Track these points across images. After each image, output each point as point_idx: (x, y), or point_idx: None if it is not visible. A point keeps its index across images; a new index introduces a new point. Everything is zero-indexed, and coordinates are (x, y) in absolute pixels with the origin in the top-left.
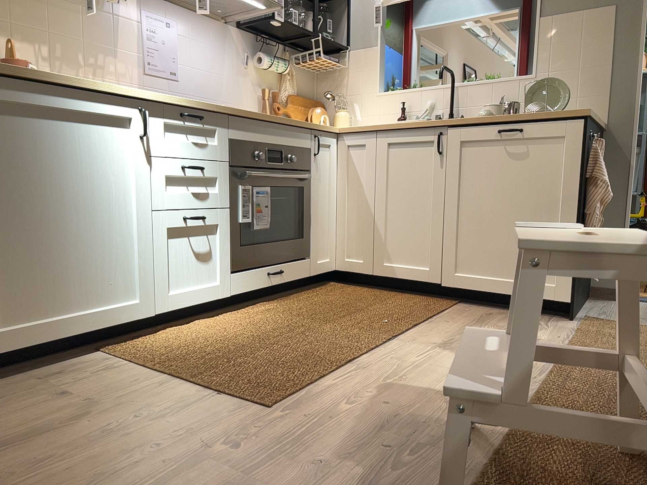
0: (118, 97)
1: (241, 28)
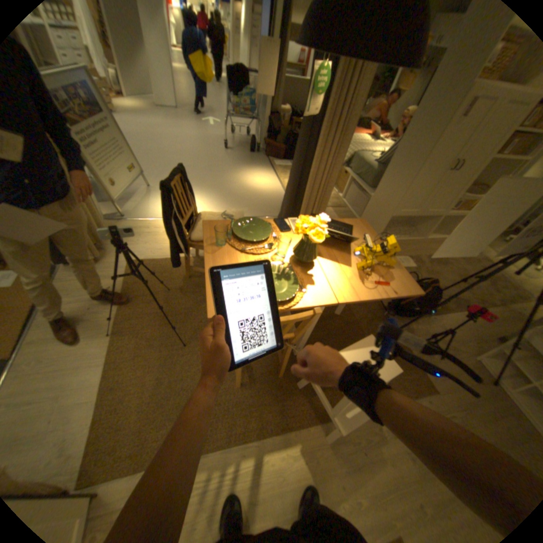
0: None
1: None
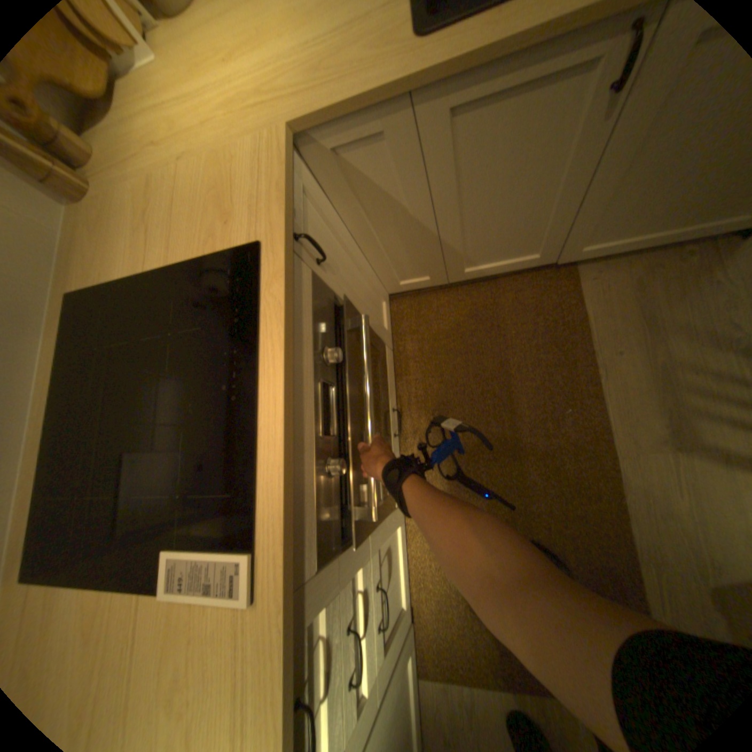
0: None
1: None
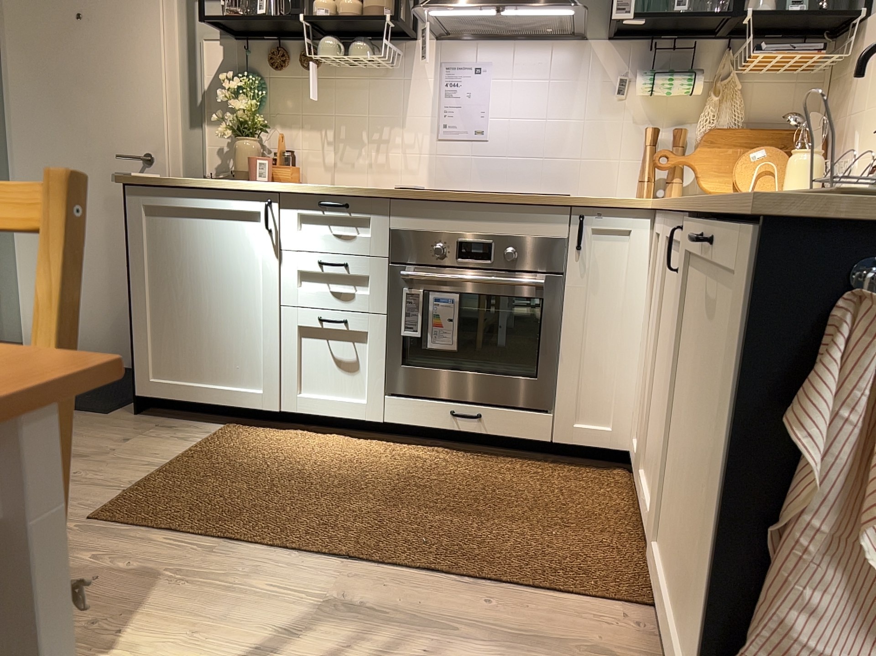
0: (246, 193)
1: (610, 40)
